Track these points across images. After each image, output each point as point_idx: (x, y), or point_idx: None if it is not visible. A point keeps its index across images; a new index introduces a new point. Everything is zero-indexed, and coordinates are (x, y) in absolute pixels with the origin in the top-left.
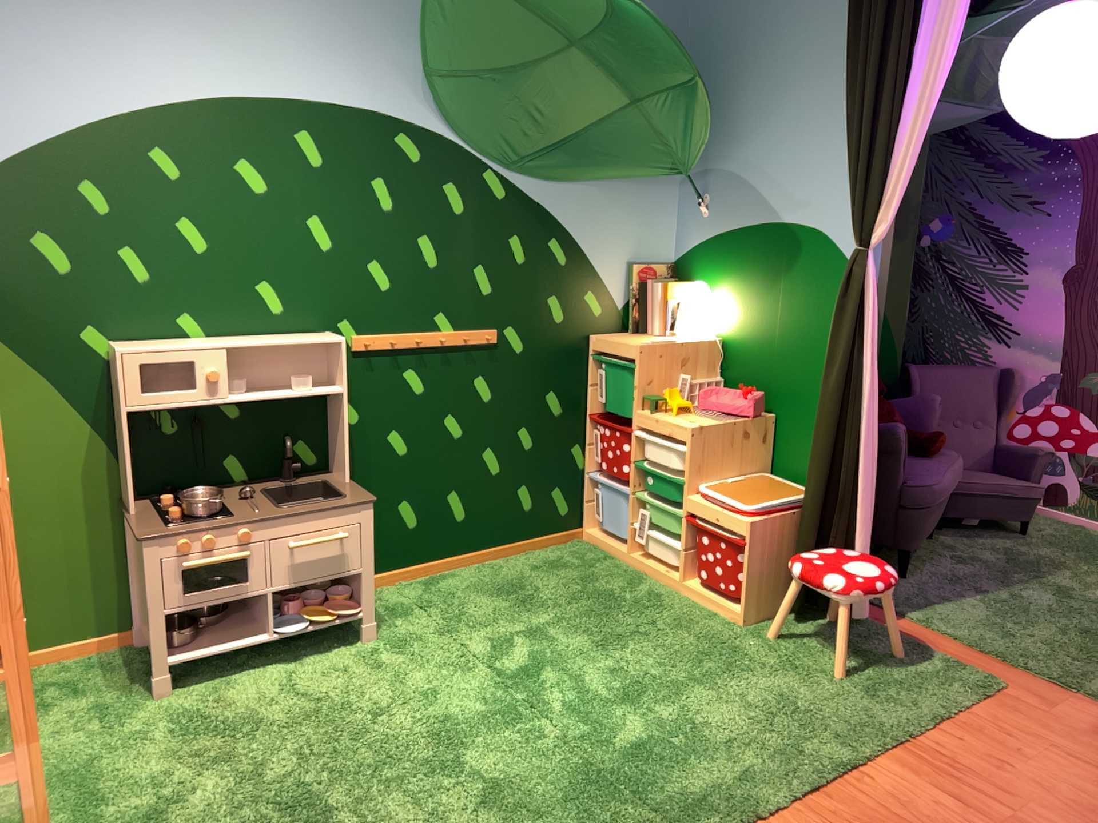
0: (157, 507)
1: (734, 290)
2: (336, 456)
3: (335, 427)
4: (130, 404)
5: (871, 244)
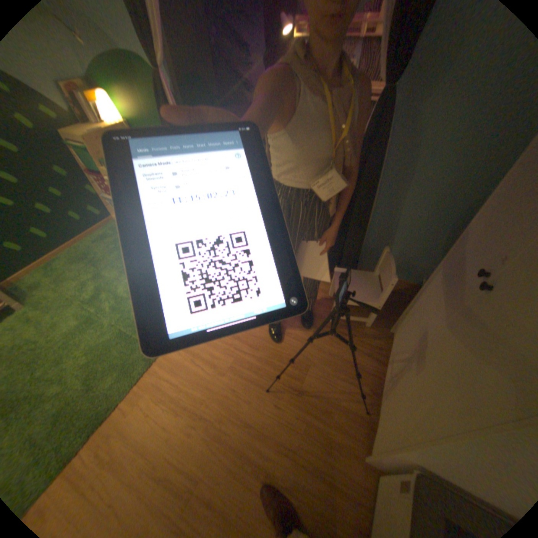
0: None
1: (118, 94)
2: None
3: None
4: None
5: (158, 67)
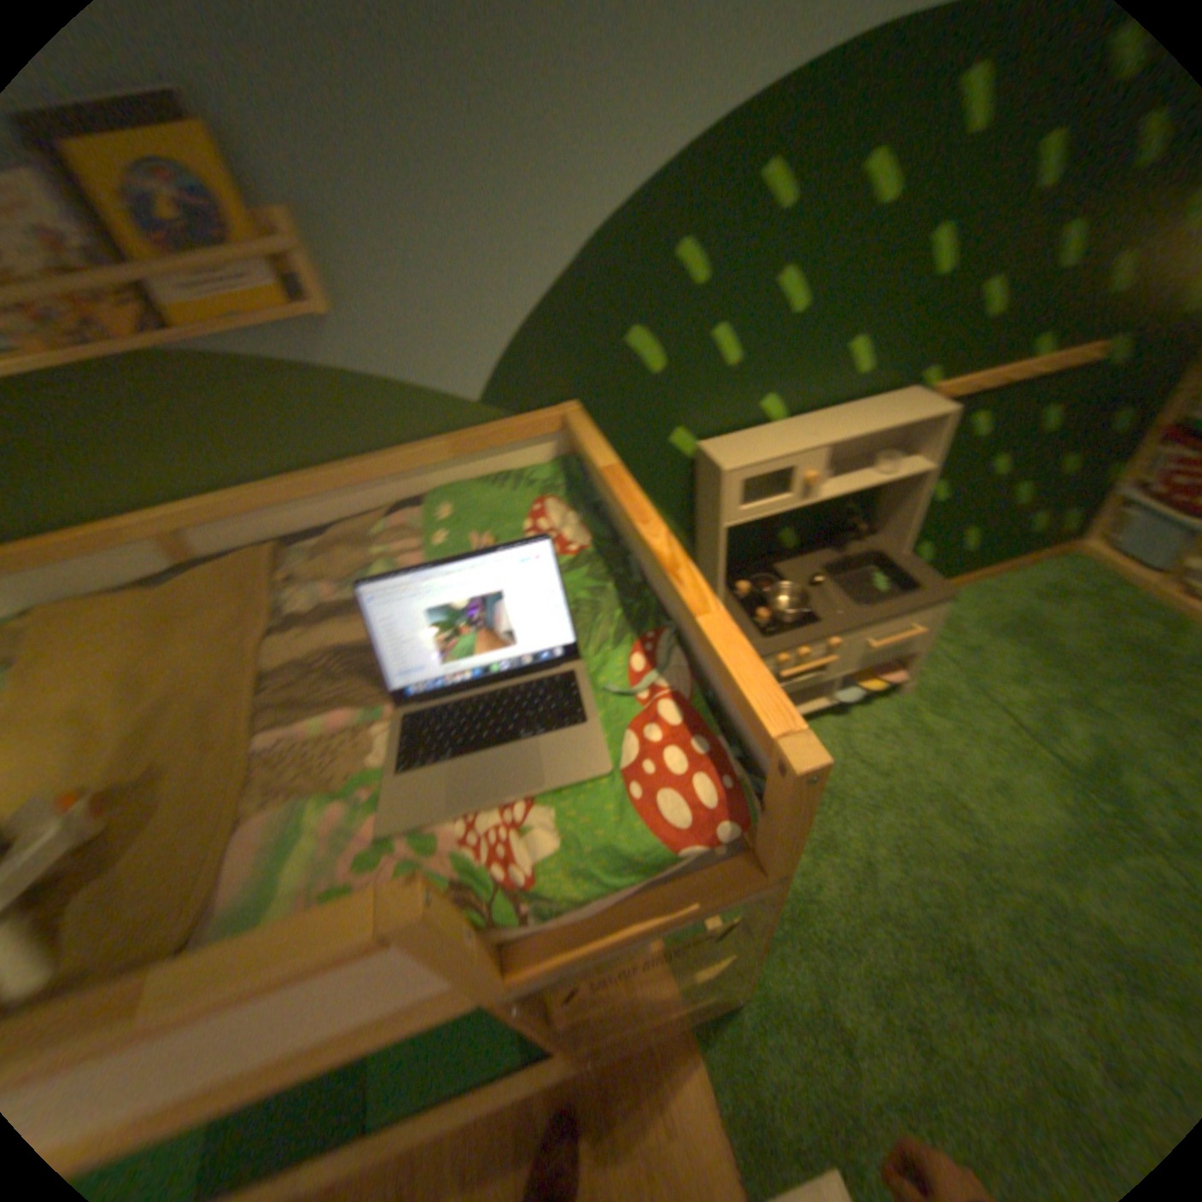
0: (733, 592)
1: None
2: (893, 523)
3: (901, 497)
4: (730, 520)
5: None
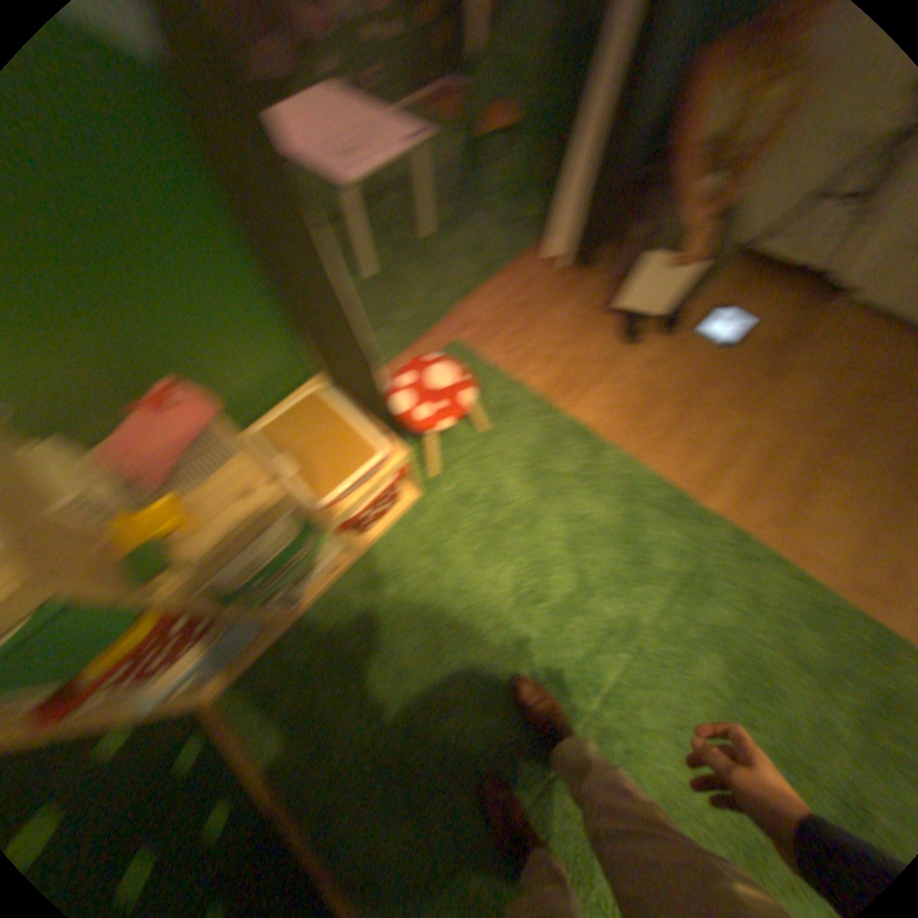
0: None
1: None
2: None
3: None
4: None
5: None
